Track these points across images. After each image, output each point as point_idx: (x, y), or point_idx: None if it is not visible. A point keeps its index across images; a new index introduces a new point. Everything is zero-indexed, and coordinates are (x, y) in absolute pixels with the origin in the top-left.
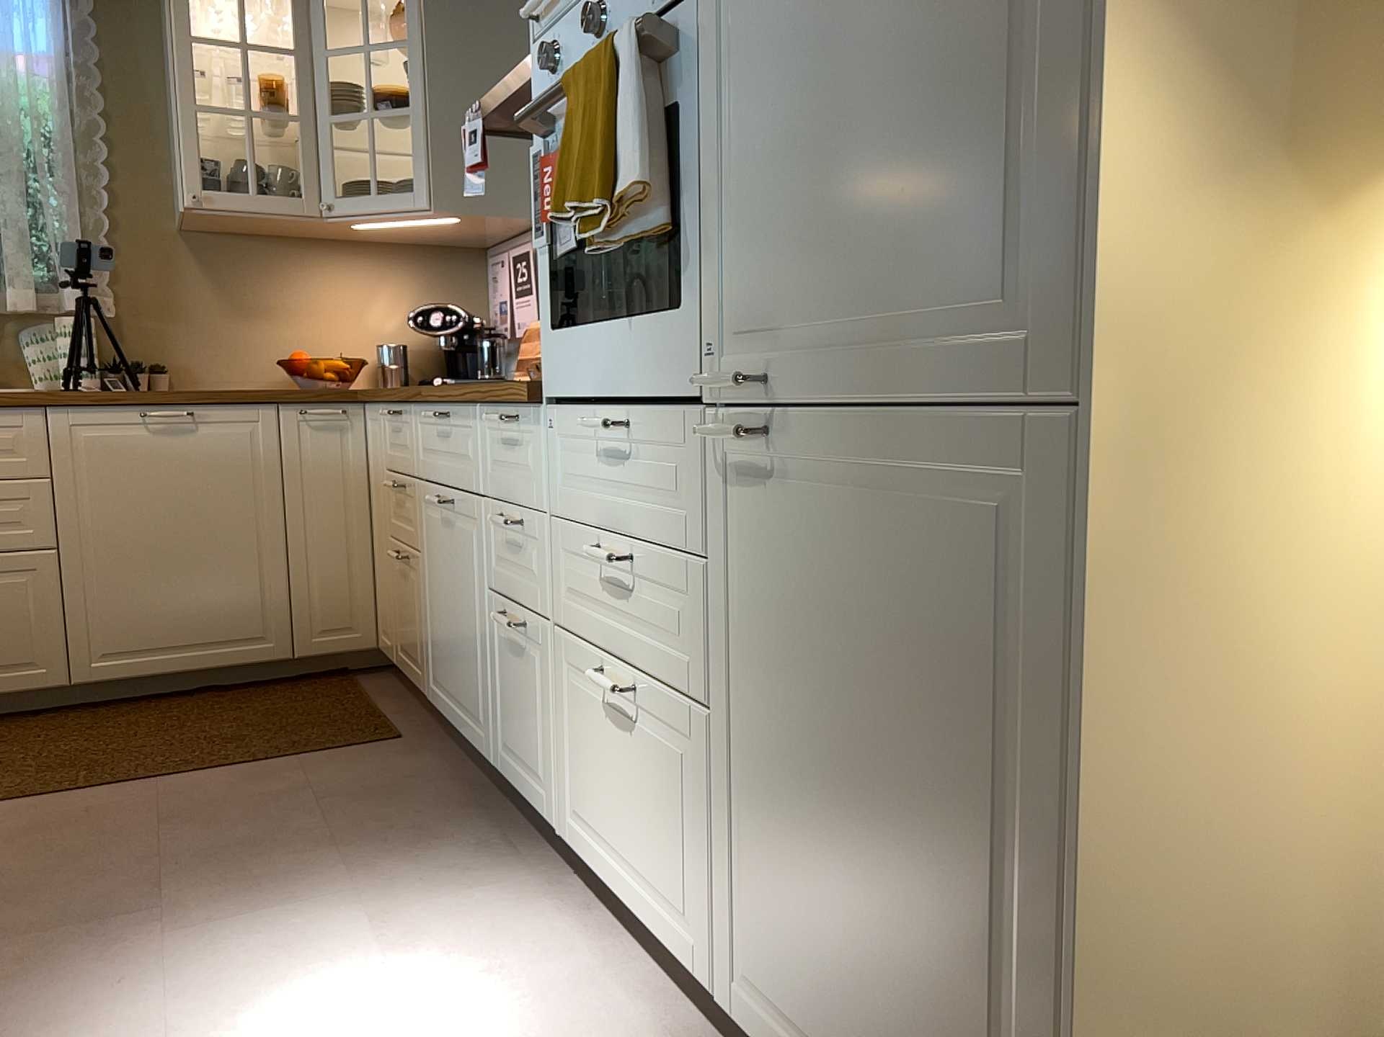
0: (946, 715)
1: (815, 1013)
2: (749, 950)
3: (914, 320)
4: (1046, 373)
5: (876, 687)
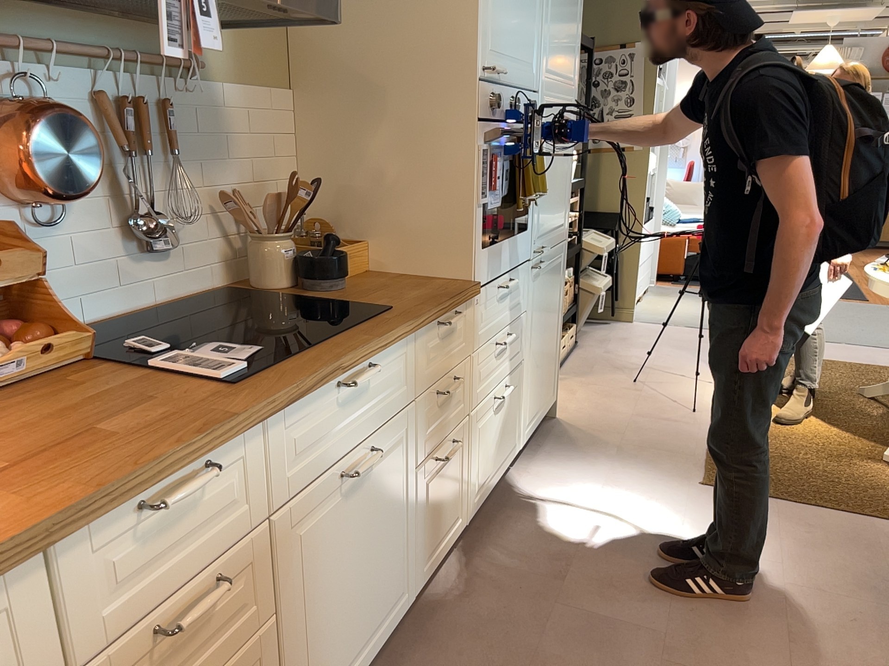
0: (553, 304)
1: (536, 402)
2: (526, 414)
3: (555, 228)
4: (563, 234)
5: (548, 309)
